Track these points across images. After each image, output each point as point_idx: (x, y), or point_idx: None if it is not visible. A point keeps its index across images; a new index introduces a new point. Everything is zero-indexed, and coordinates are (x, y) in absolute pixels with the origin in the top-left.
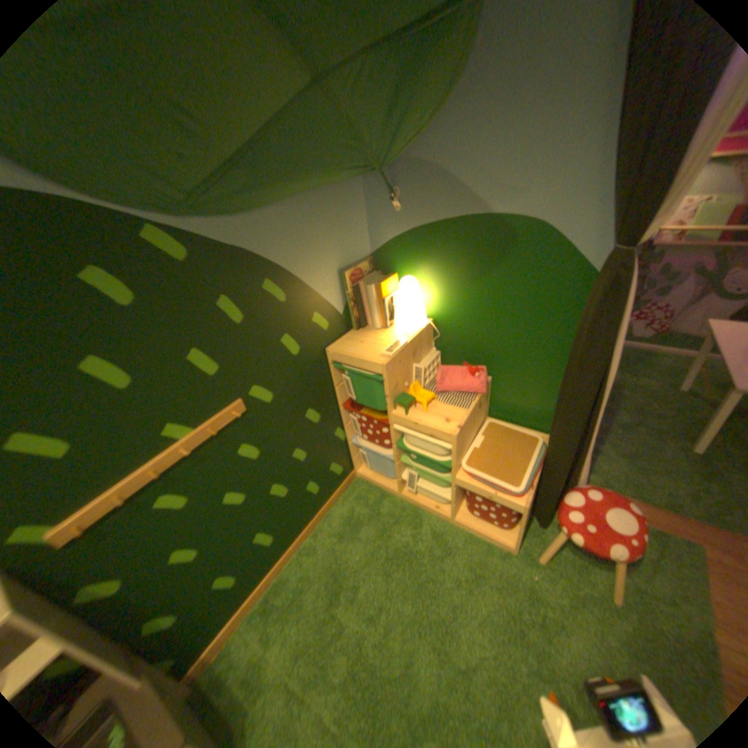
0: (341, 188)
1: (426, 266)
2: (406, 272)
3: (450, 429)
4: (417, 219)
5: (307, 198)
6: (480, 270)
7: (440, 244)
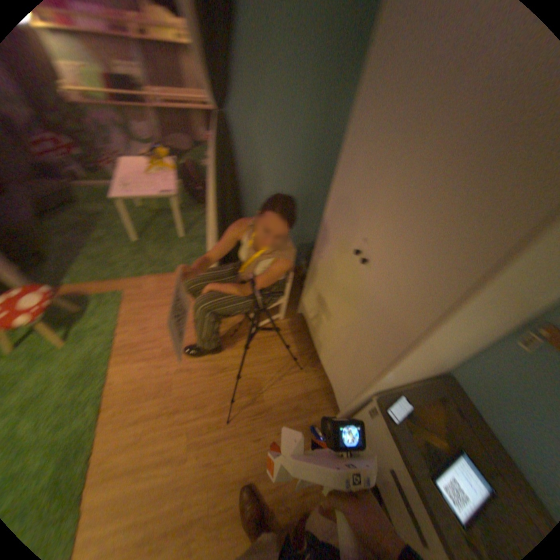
0: None
1: None
2: None
3: None
4: None
5: None
6: None
7: None
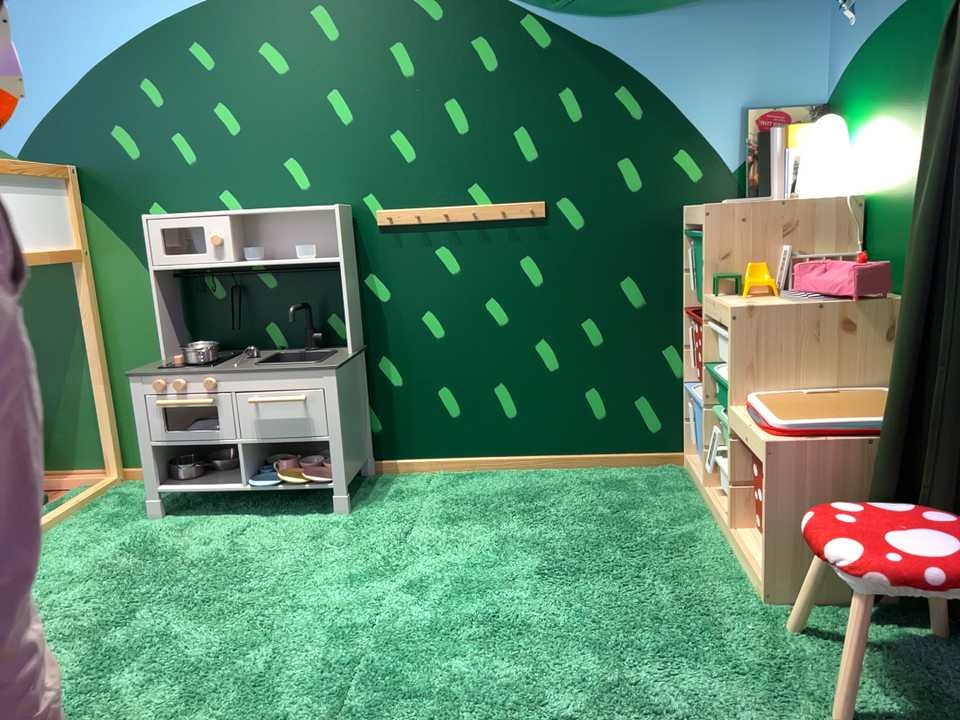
0: (778, 3)
1: (867, 103)
2: (850, 121)
3: (737, 306)
4: (865, 29)
5: (708, 10)
6: (913, 87)
7: (881, 59)
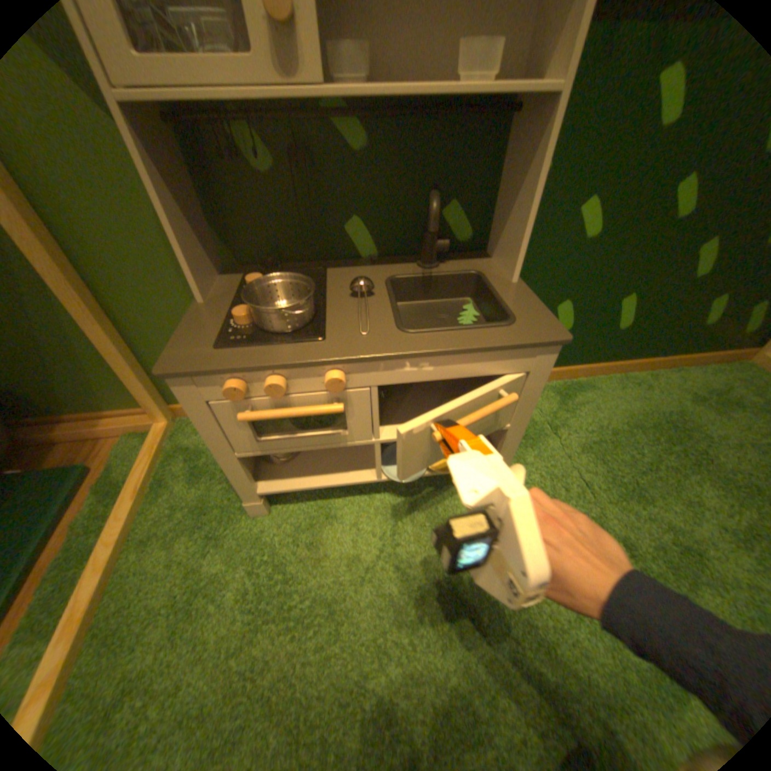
0: None
1: None
2: None
3: None
4: None
5: None
6: None
7: None
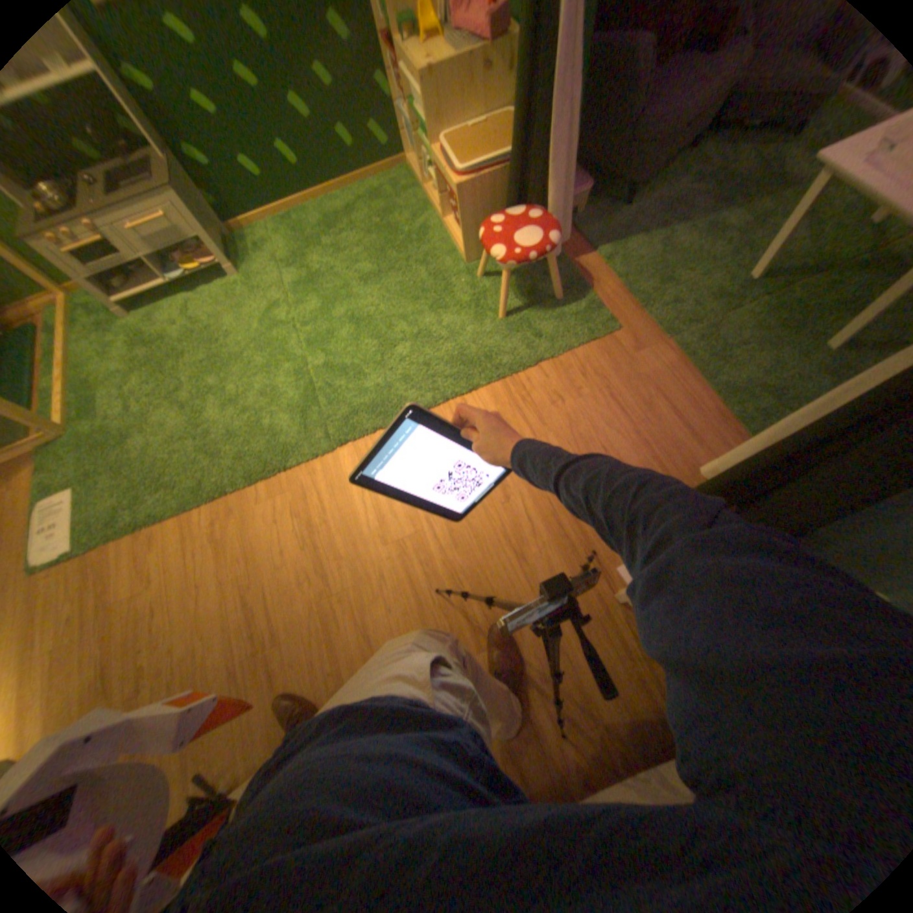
0: None
1: None
2: None
3: (419, 67)
4: None
5: None
6: None
7: None
